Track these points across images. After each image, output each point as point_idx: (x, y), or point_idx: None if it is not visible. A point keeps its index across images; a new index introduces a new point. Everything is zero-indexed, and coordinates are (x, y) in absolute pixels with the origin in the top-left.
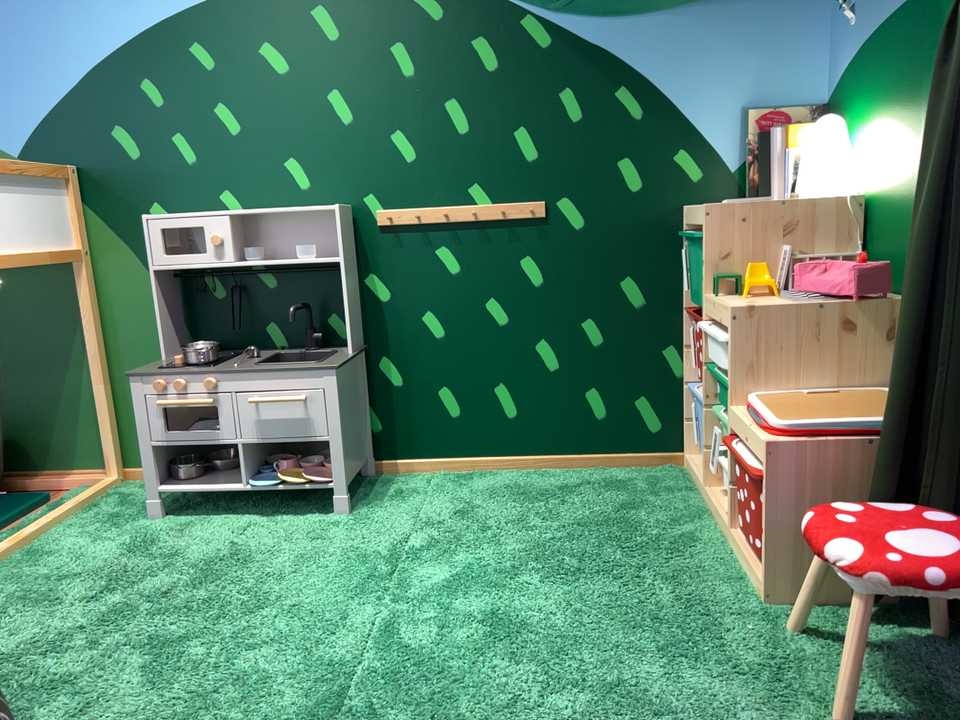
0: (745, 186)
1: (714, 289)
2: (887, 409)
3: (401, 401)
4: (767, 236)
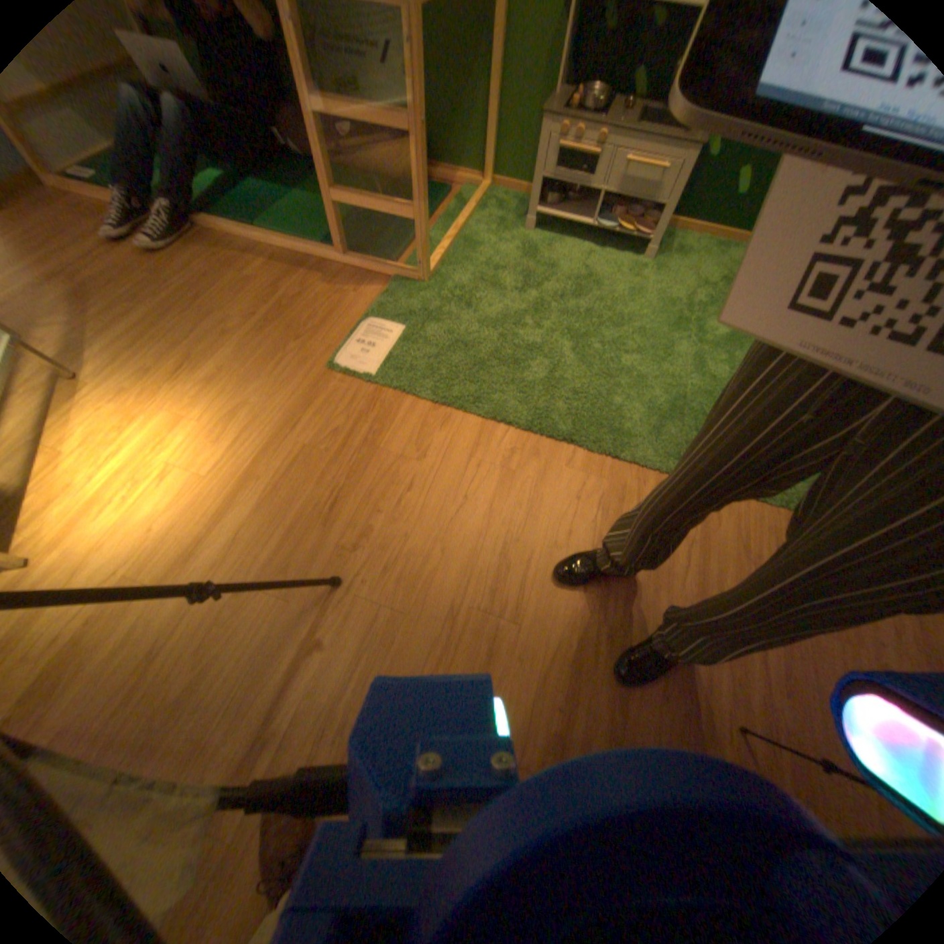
0: None
1: None
2: None
3: (706, 169)
4: None
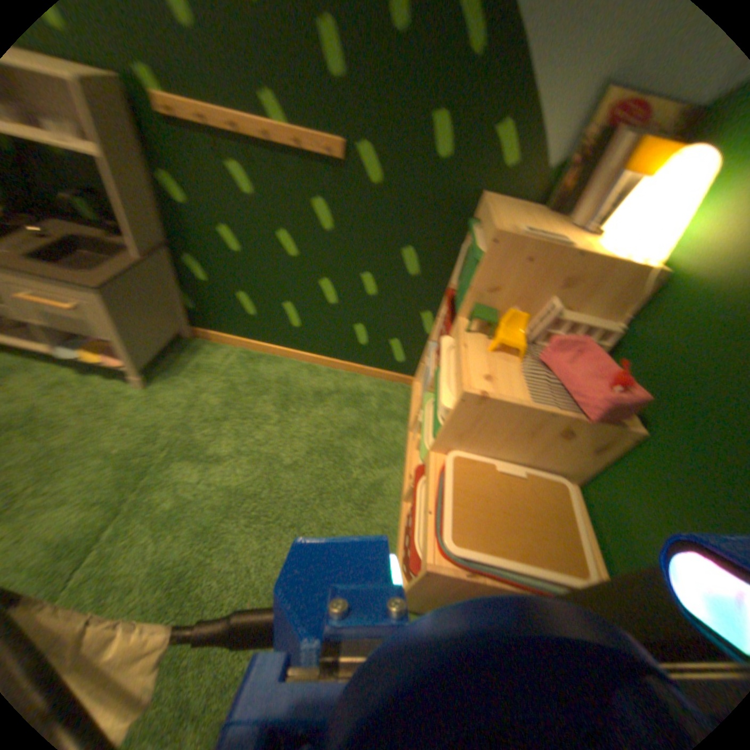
0: (557, 187)
1: (471, 313)
2: (555, 535)
3: (210, 291)
4: (546, 282)
